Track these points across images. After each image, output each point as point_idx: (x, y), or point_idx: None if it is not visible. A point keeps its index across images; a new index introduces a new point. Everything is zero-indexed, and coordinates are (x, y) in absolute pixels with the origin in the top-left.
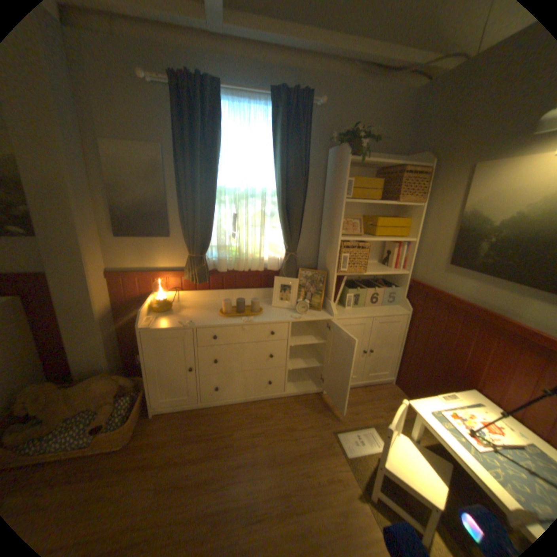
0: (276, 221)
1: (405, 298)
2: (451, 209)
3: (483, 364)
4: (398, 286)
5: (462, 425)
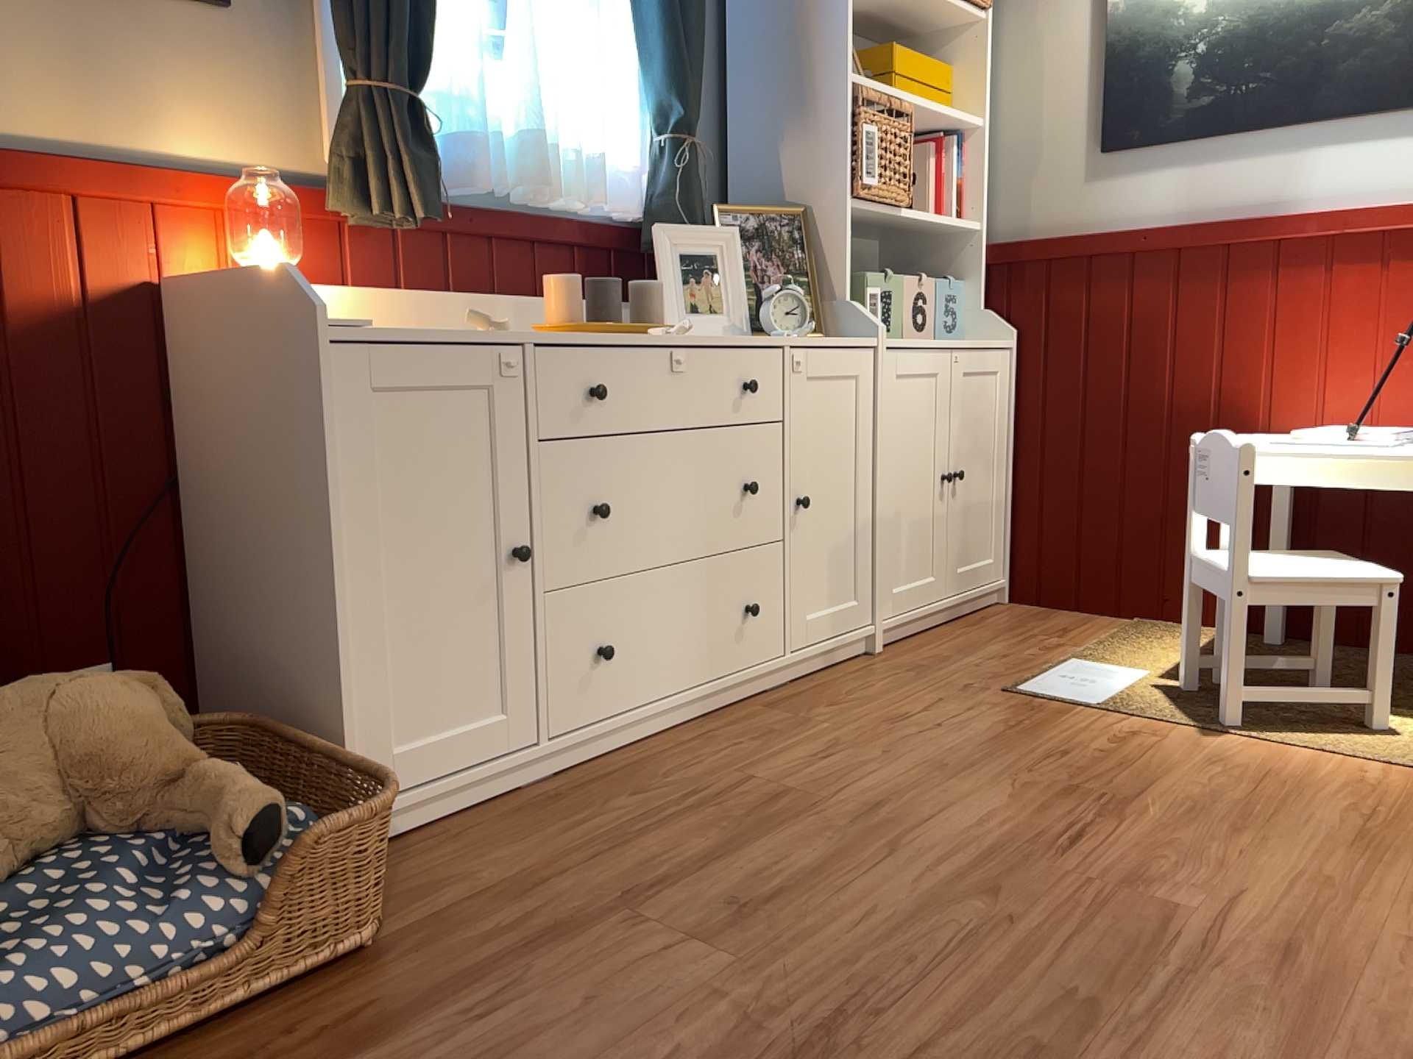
0: (616, 22)
1: (982, 309)
2: (1063, 17)
3: (1250, 357)
4: (950, 285)
5: (1316, 439)
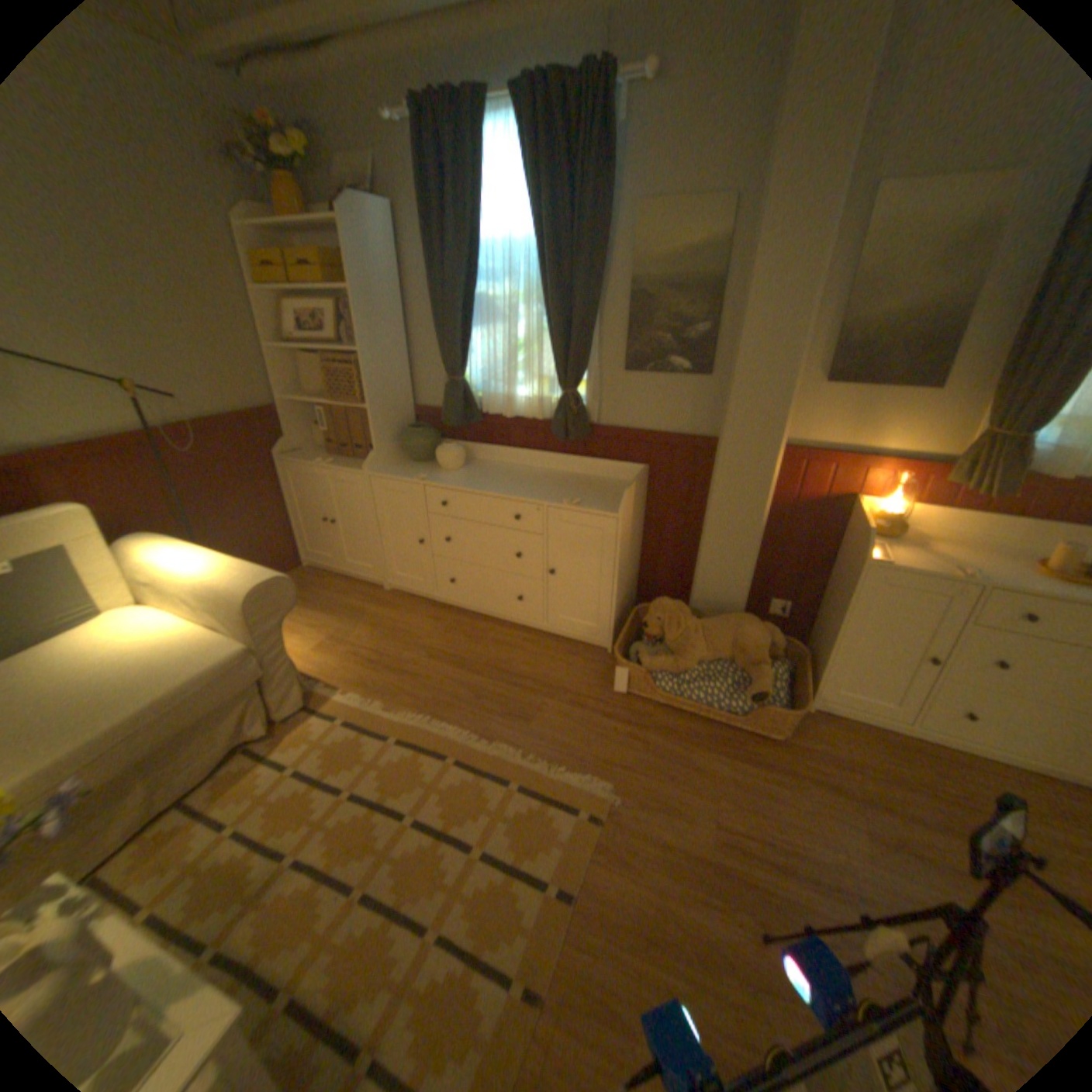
0: None
1: None
2: None
3: None
4: None
5: None
